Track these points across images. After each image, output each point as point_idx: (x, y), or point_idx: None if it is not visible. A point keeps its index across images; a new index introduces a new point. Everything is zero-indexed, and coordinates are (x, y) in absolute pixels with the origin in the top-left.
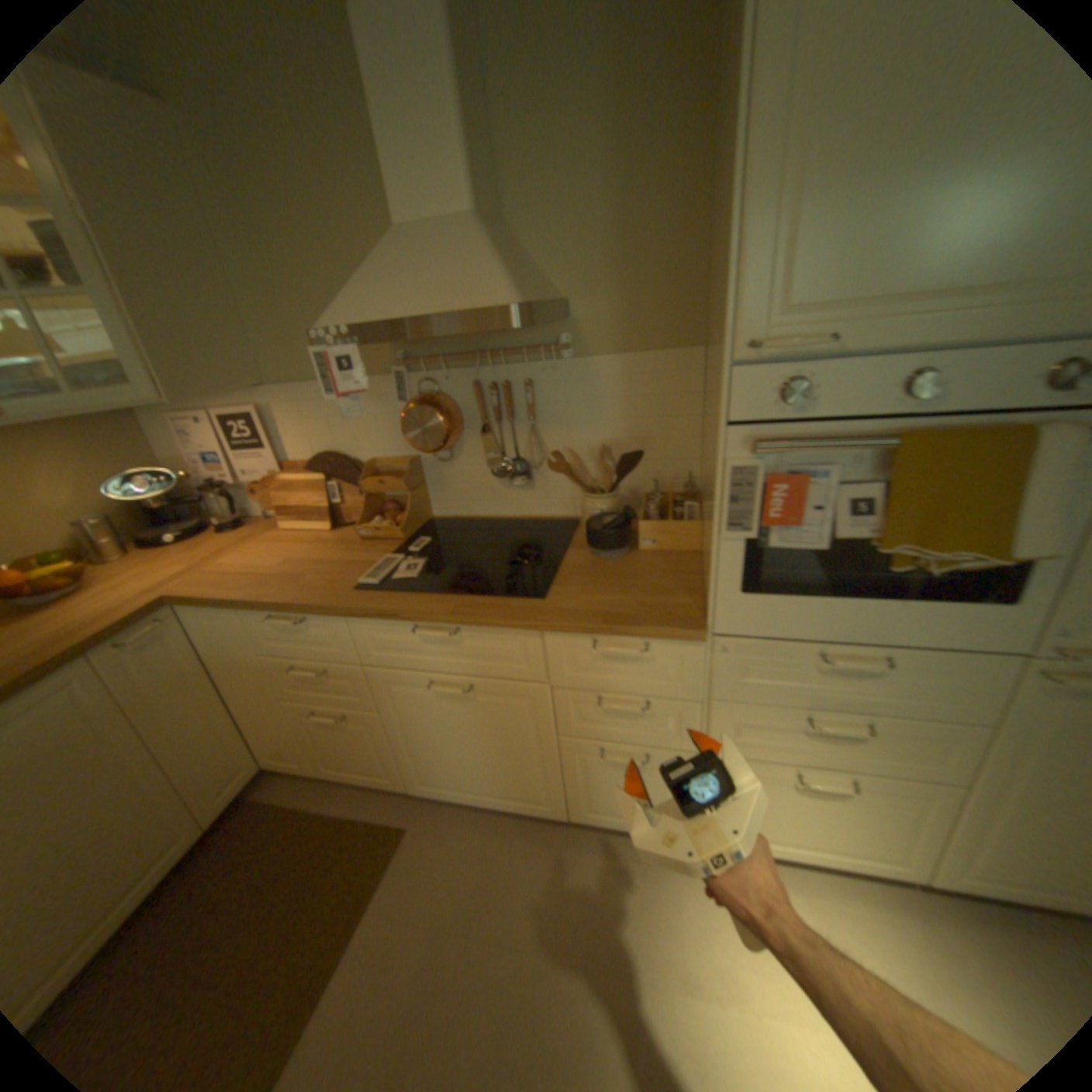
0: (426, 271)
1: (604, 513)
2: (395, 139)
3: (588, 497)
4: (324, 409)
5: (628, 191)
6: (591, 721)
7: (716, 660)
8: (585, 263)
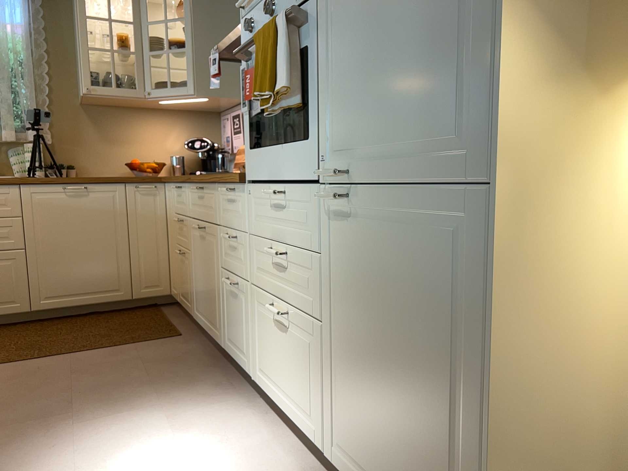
0: None
1: None
2: None
3: None
4: None
5: None
6: (226, 254)
7: (249, 201)
8: None
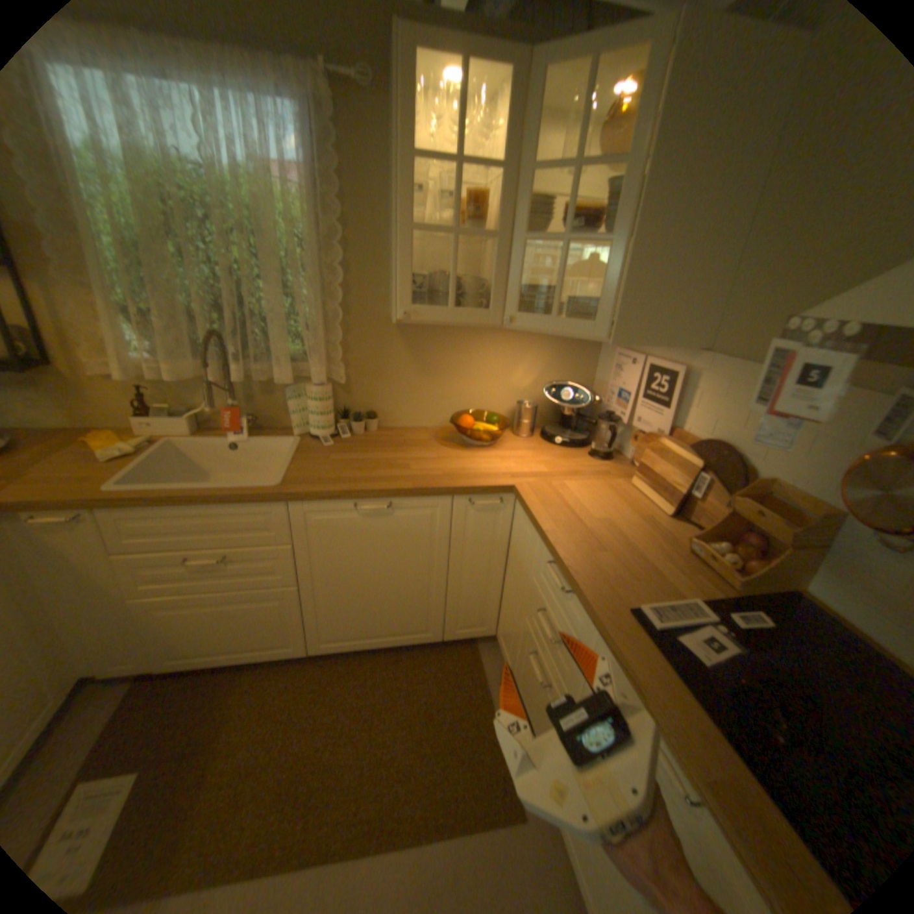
0: None
1: None
2: None
3: None
4: (756, 399)
5: None
6: None
7: None
8: None
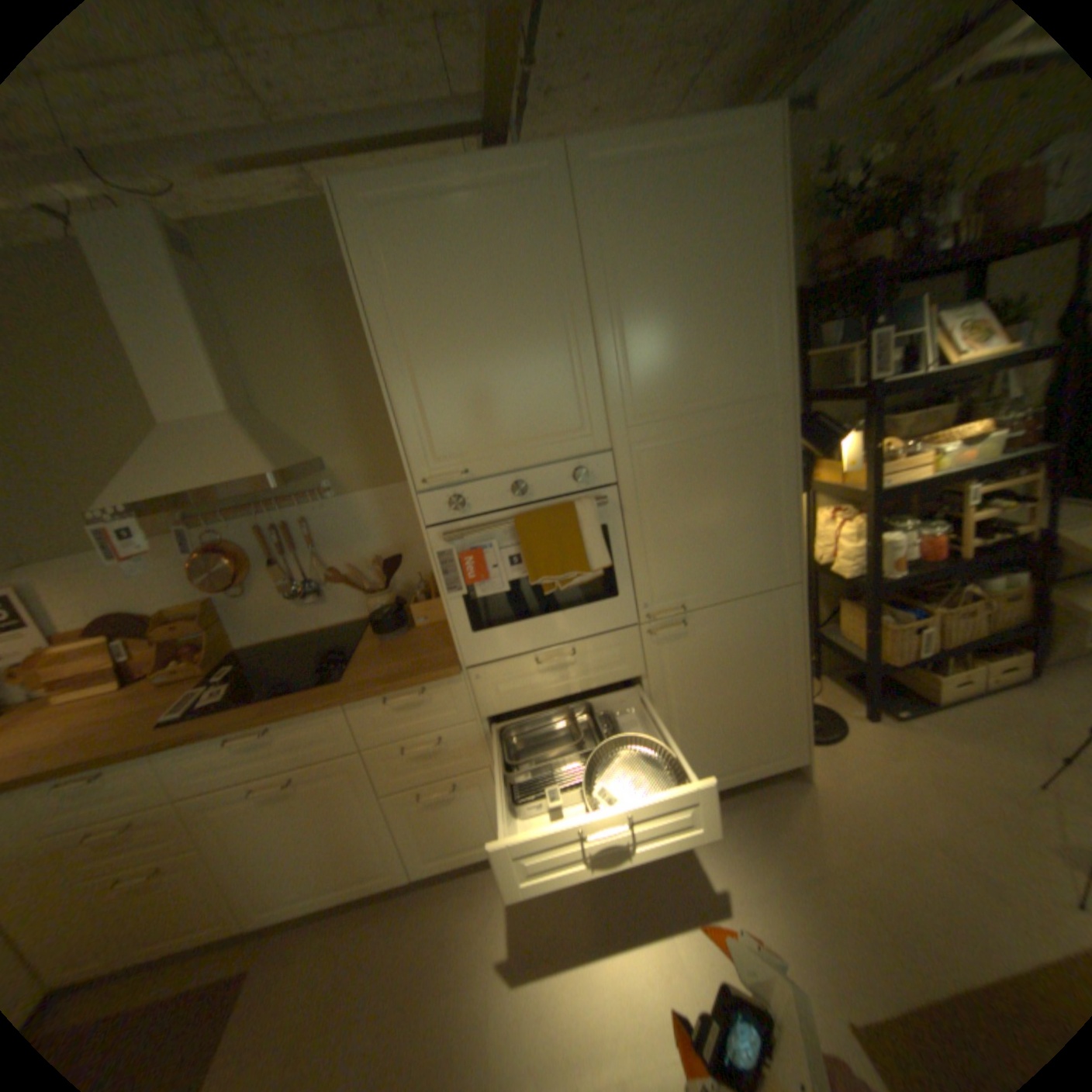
0: (193, 456)
1: (383, 605)
2: (151, 368)
3: (369, 596)
4: (100, 574)
5: (348, 385)
6: (401, 772)
7: (473, 686)
8: (328, 431)
